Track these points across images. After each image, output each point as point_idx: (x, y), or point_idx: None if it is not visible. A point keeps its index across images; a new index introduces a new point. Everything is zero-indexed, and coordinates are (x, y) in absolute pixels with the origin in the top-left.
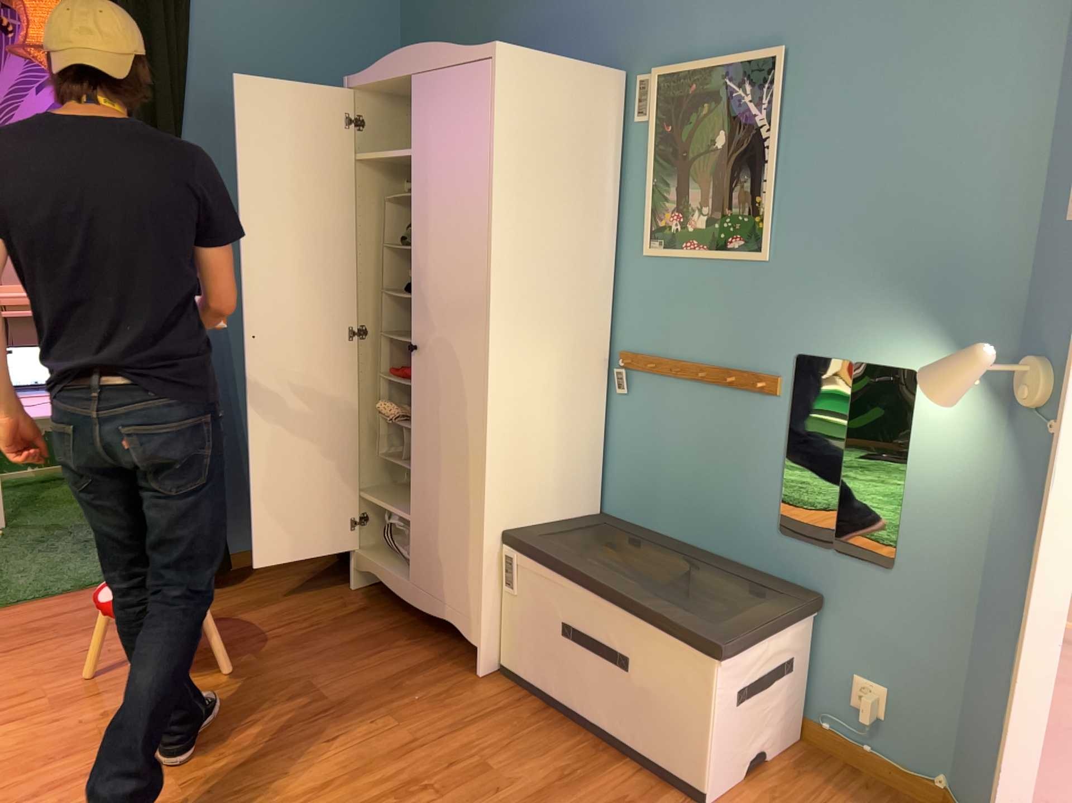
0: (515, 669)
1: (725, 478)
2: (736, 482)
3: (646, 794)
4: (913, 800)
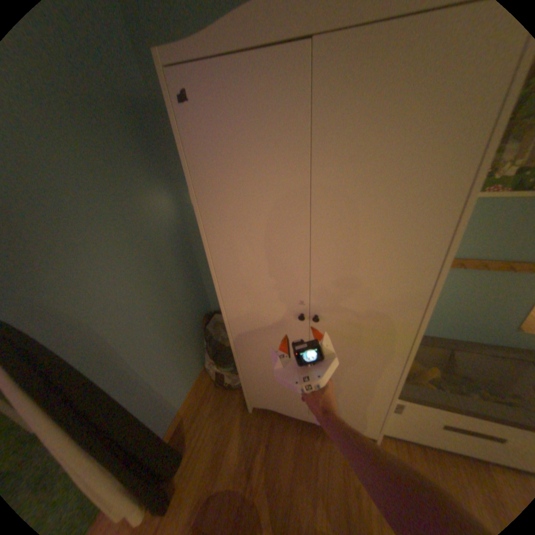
0: (399, 438)
1: (484, 311)
2: (493, 312)
3: None
4: None
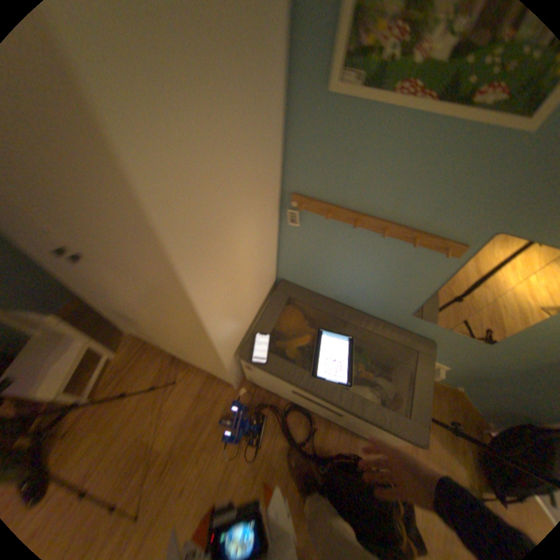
0: (257, 386)
1: (381, 287)
2: (389, 290)
3: (350, 448)
4: (446, 394)
